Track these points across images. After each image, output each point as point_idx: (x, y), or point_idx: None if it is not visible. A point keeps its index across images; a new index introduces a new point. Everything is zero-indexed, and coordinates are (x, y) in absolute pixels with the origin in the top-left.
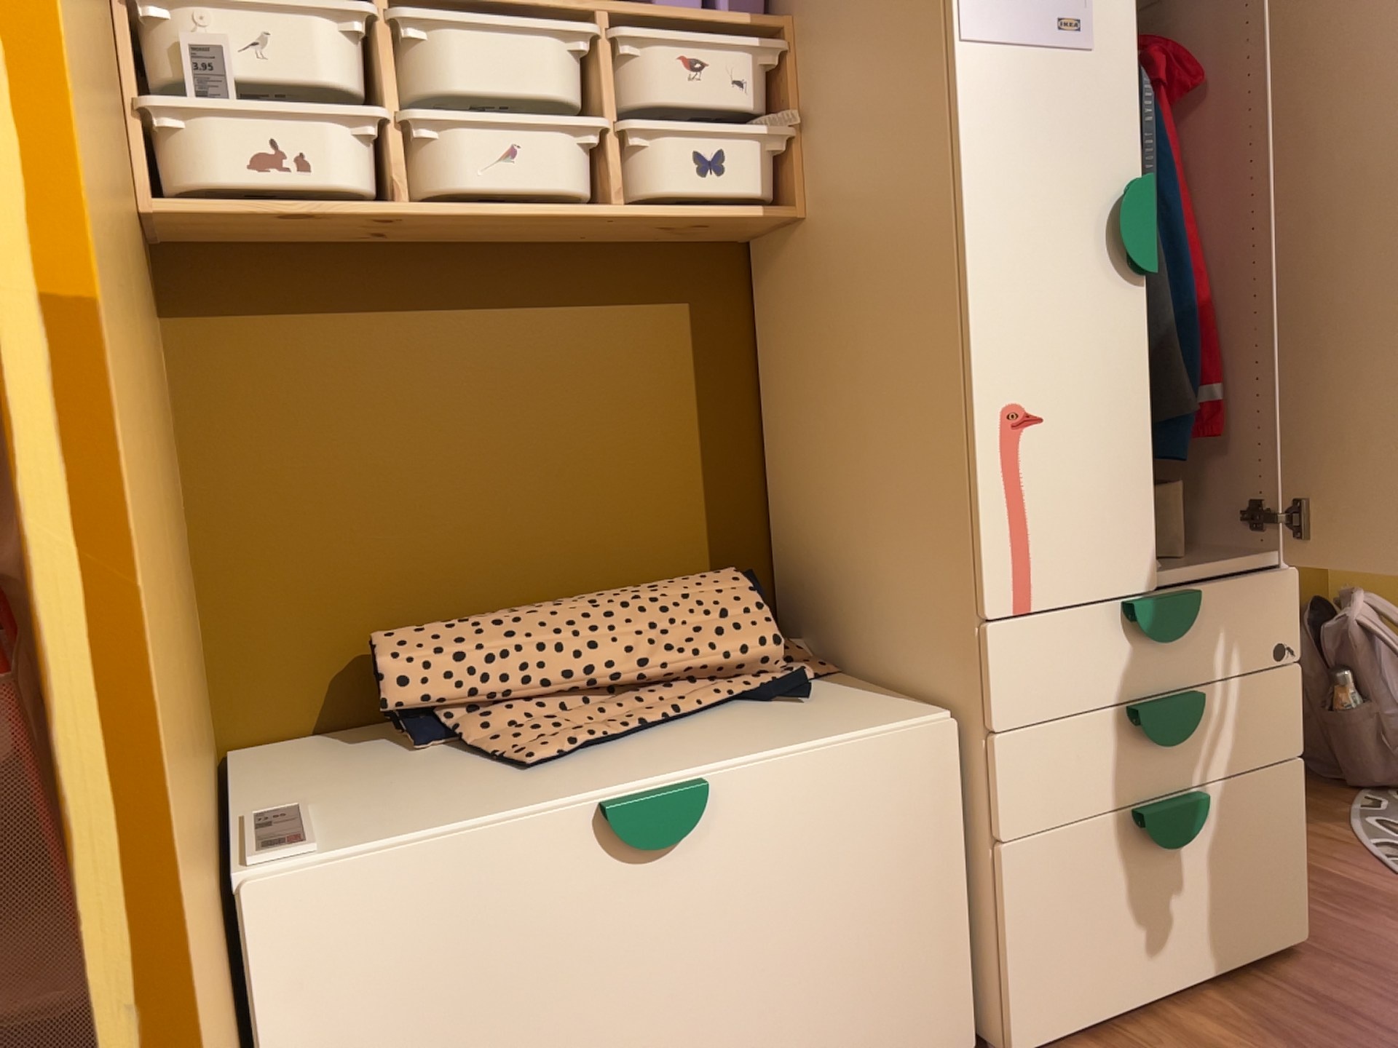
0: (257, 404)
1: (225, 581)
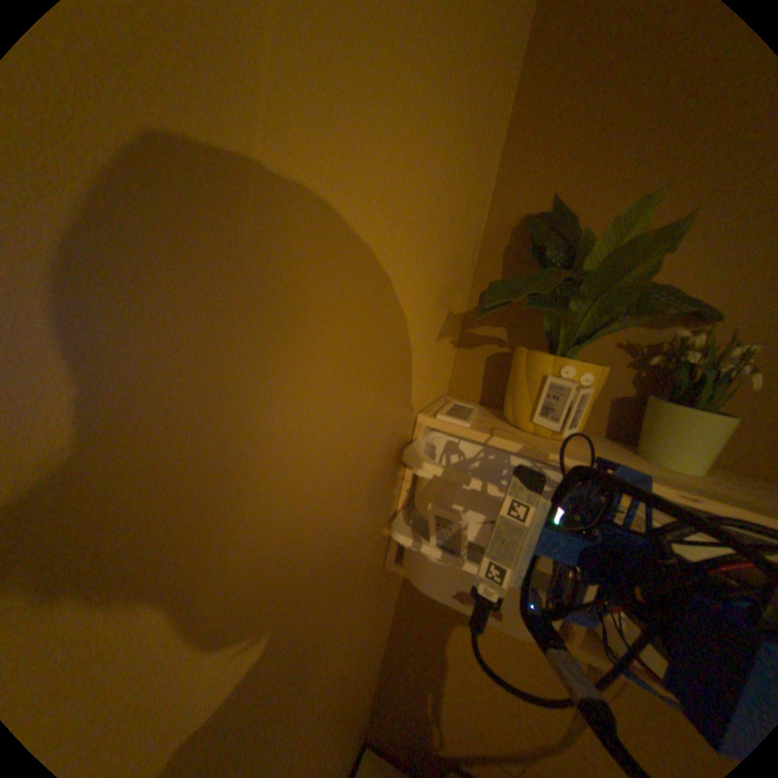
0: (444, 615)
1: (397, 680)
